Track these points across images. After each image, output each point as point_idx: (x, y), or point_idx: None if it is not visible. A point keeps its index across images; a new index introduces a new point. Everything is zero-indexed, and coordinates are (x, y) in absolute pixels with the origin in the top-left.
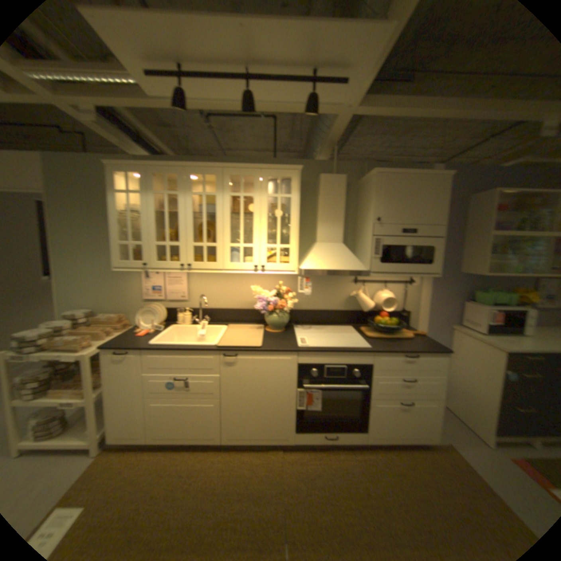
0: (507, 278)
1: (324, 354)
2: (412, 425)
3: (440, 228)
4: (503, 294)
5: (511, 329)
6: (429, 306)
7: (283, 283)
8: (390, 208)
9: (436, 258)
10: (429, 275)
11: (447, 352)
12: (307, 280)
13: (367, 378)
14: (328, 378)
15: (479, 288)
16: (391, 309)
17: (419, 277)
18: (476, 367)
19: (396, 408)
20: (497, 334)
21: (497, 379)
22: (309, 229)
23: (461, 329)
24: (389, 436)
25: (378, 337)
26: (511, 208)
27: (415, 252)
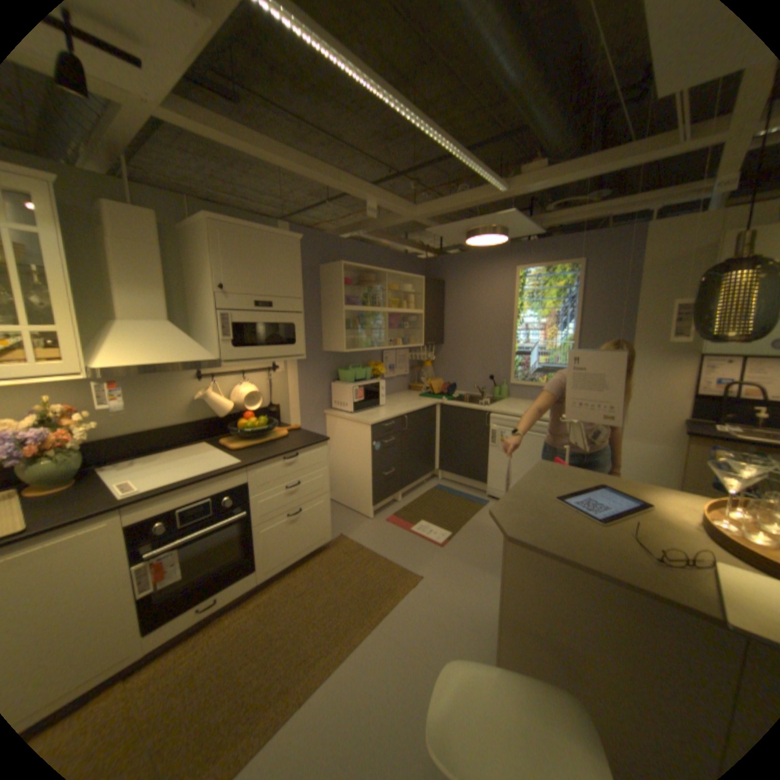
0: (361, 354)
1: (173, 495)
2: (303, 534)
3: (297, 302)
4: (360, 369)
5: (370, 402)
6: (299, 394)
7: (54, 399)
8: (236, 272)
9: (299, 338)
10: (295, 358)
11: (324, 440)
12: (111, 385)
13: (244, 503)
14: (185, 527)
15: (341, 366)
16: (257, 406)
17: (283, 361)
18: (350, 447)
19: (284, 523)
20: (361, 410)
21: (367, 453)
22: (96, 296)
23: (332, 413)
24: (281, 560)
25: (247, 446)
26: (355, 283)
27: (275, 331)
